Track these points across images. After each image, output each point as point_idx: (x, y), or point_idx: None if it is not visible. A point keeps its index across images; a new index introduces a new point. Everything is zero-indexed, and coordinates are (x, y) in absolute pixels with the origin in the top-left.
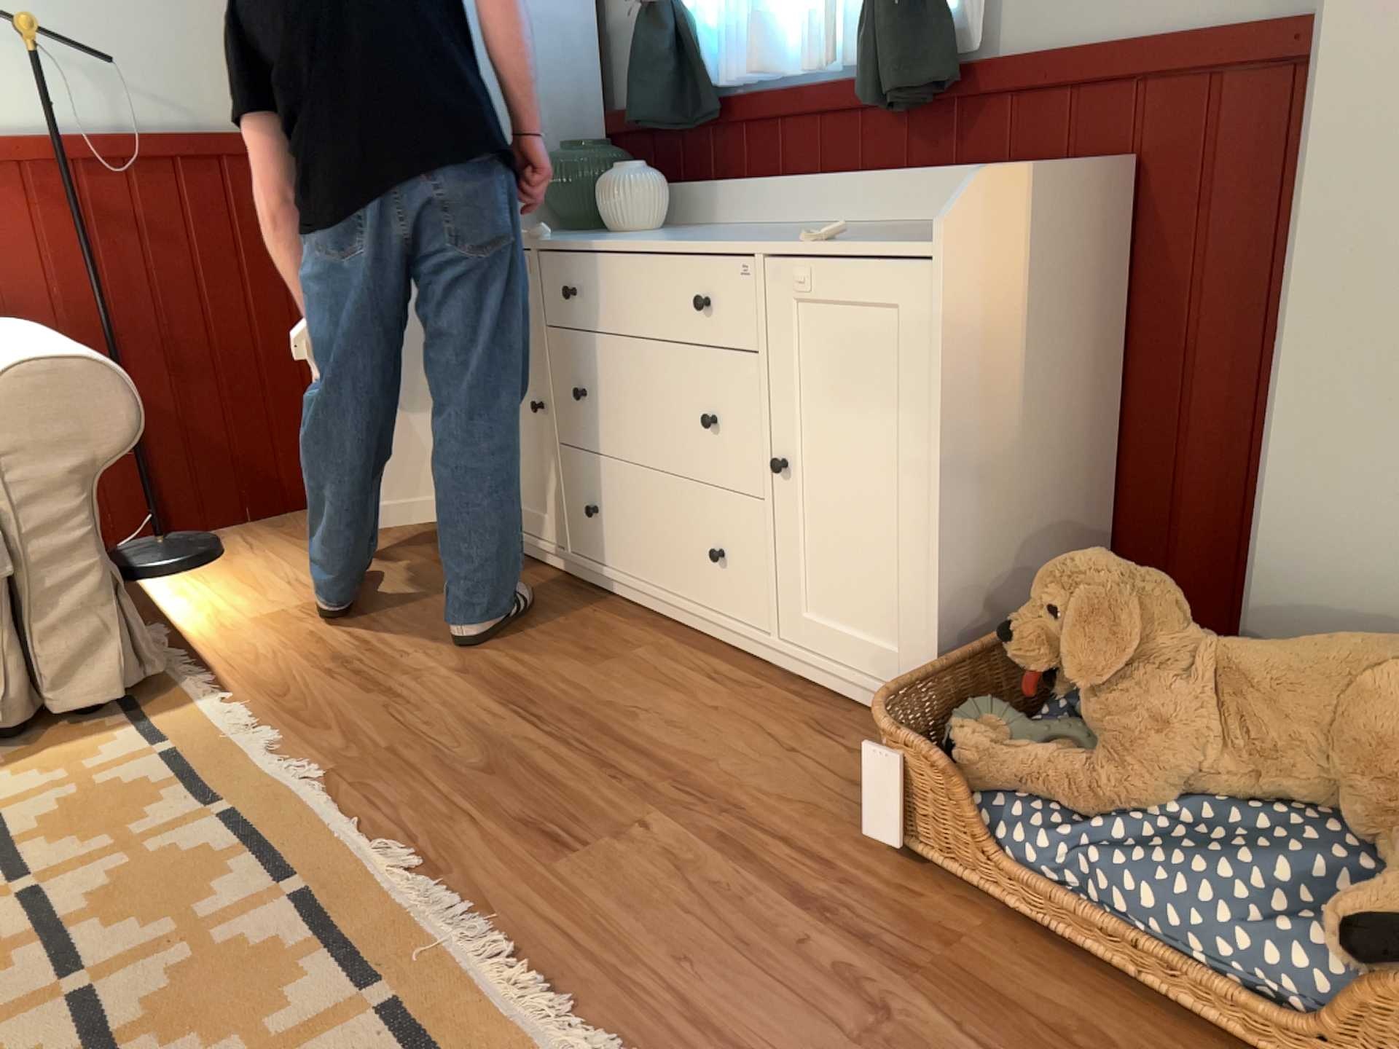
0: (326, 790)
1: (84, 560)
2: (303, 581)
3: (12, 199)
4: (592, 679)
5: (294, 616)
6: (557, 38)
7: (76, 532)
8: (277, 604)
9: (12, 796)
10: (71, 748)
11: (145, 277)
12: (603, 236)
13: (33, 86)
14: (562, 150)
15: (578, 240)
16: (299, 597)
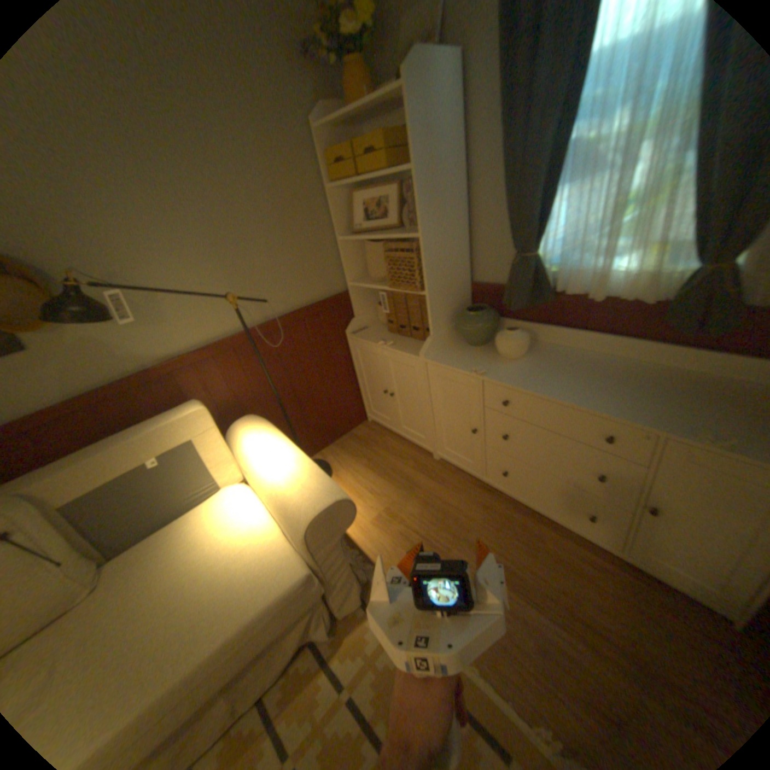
0: (482, 673)
1: (342, 568)
2: (375, 489)
3: (231, 360)
4: (542, 568)
5: (386, 518)
6: (458, 255)
7: (339, 561)
8: (374, 509)
9: (349, 682)
10: (352, 638)
11: (283, 371)
12: (507, 362)
13: (229, 309)
14: (470, 313)
15: (506, 374)
16: (380, 503)
